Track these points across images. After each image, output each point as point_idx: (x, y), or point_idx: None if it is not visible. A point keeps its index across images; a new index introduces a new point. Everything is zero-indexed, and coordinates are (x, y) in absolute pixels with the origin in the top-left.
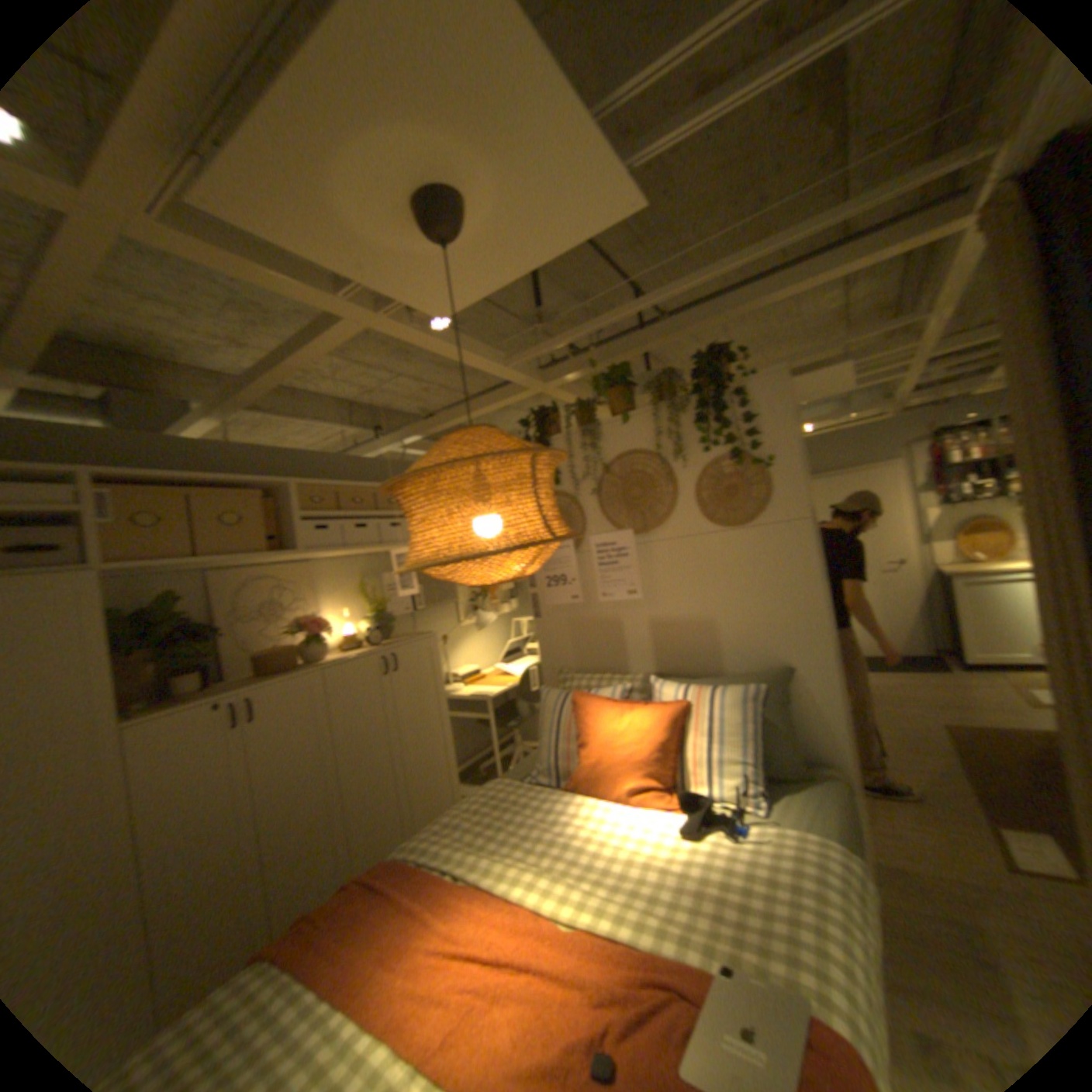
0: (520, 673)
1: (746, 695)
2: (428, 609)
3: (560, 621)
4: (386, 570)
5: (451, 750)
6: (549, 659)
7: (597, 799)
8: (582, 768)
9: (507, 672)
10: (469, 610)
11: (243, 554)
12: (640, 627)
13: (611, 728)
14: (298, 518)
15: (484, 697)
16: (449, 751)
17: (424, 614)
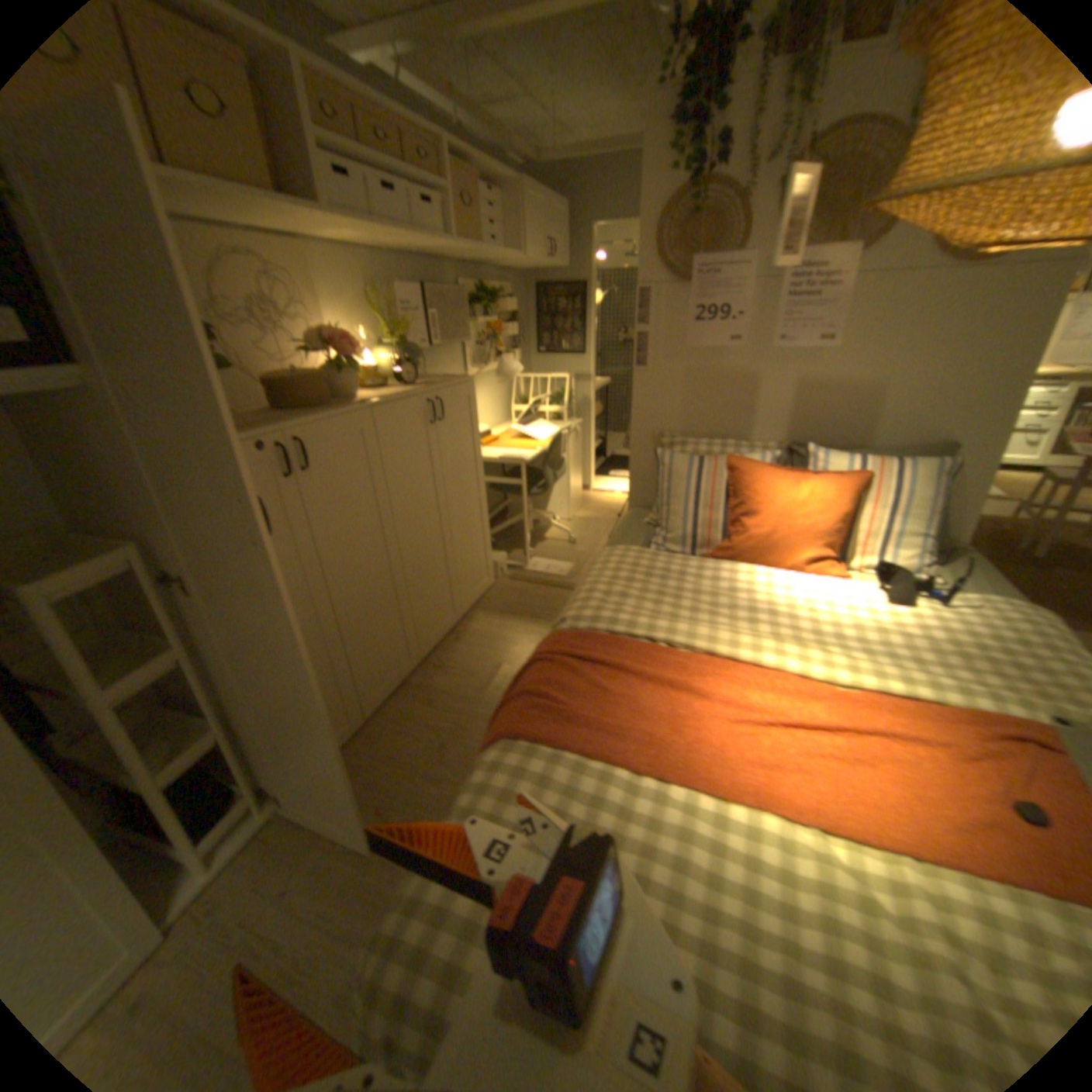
0: (545, 438)
1: (944, 469)
2: (439, 348)
3: (676, 374)
4: (395, 282)
5: (488, 517)
6: (648, 420)
7: (771, 567)
8: (755, 537)
9: (525, 437)
10: (482, 357)
11: (252, 189)
12: (787, 388)
13: (793, 497)
14: (314, 144)
15: (522, 462)
16: (487, 517)
17: (436, 355)
